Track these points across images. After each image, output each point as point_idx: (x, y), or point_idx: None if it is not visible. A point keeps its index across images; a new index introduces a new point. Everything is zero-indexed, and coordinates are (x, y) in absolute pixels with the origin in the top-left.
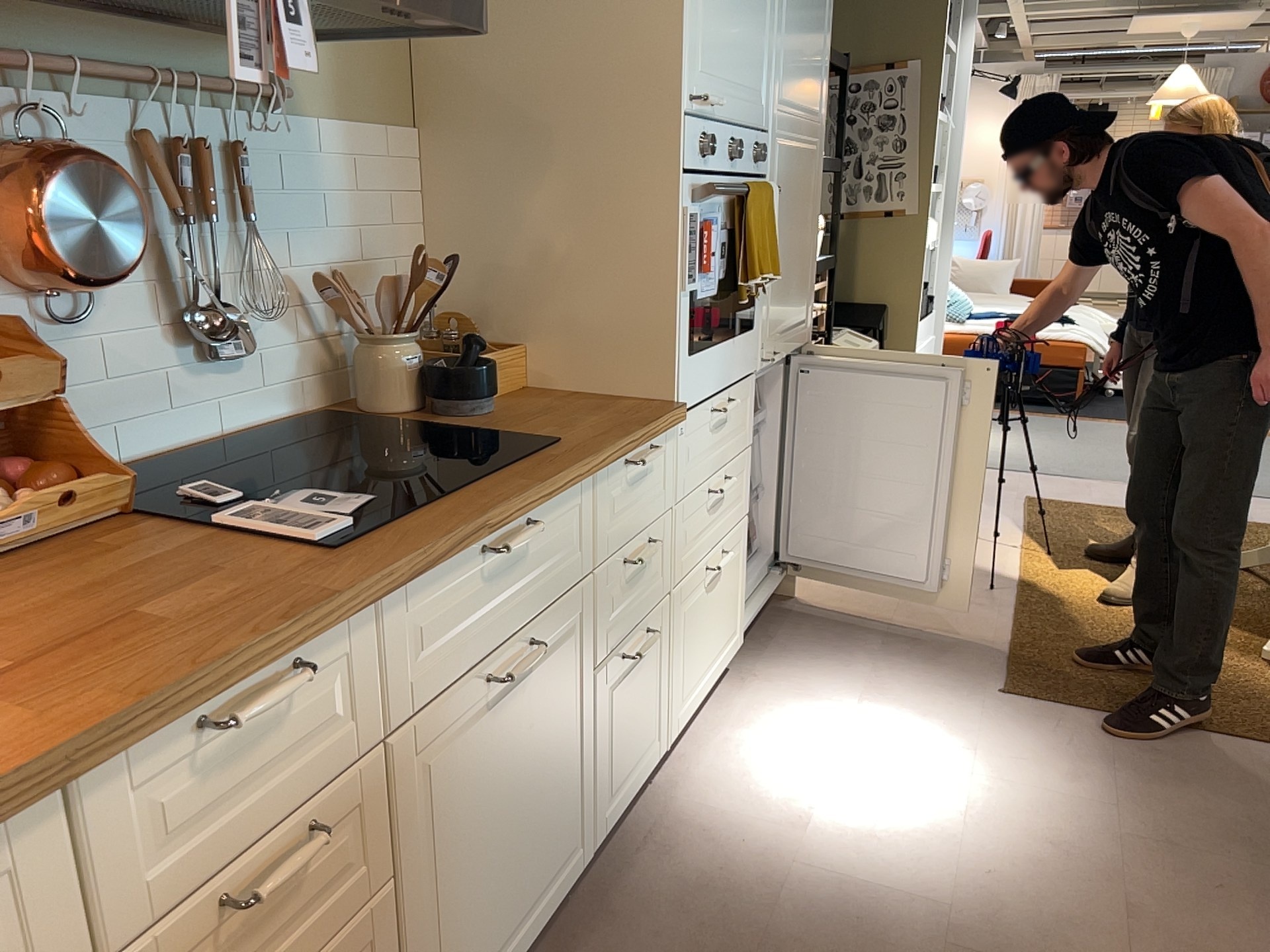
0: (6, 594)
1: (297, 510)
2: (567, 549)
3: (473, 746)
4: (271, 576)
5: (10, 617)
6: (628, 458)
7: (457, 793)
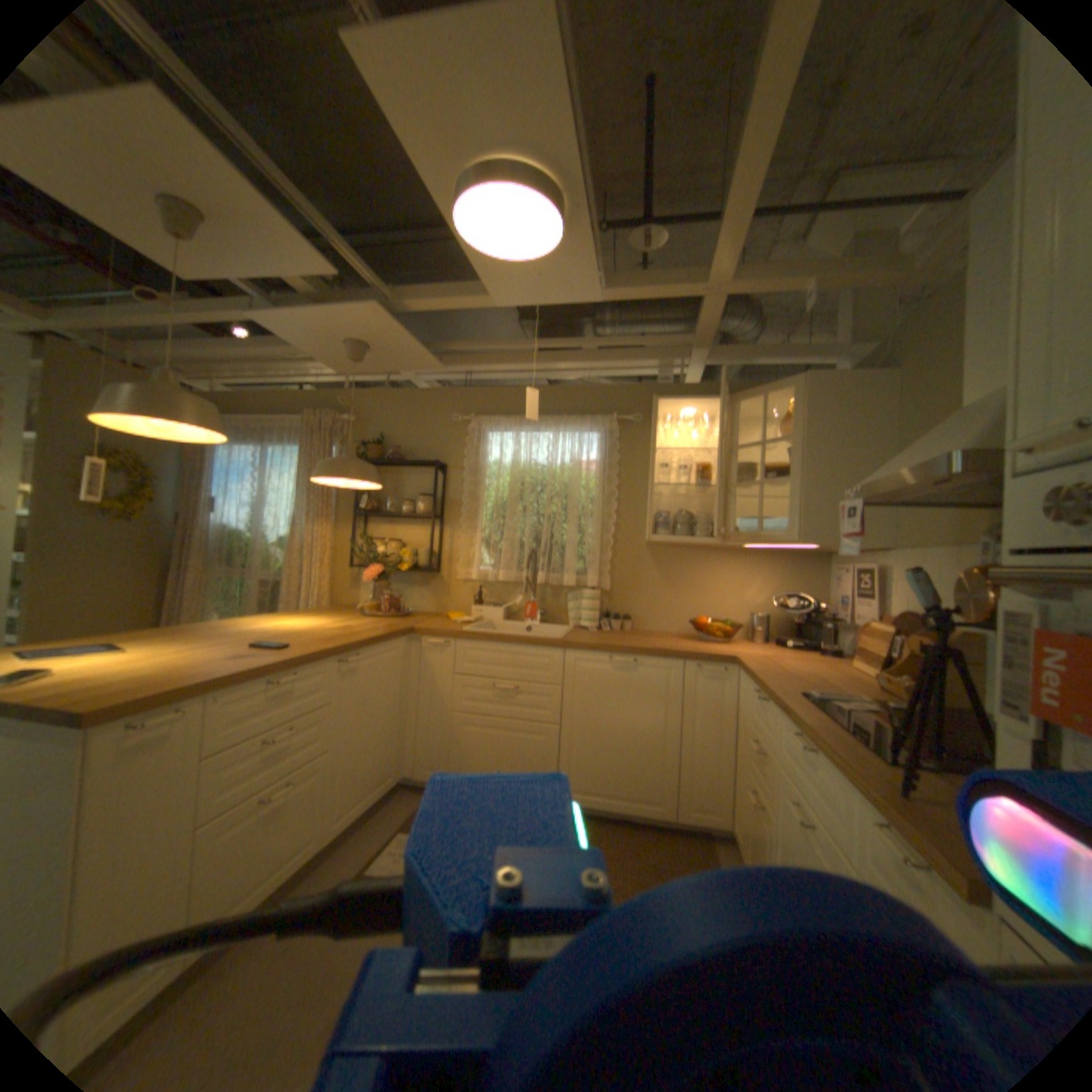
0: (845, 685)
1: (845, 700)
2: (837, 814)
3: (792, 828)
4: (795, 689)
5: (824, 681)
6: (892, 831)
7: (787, 837)
